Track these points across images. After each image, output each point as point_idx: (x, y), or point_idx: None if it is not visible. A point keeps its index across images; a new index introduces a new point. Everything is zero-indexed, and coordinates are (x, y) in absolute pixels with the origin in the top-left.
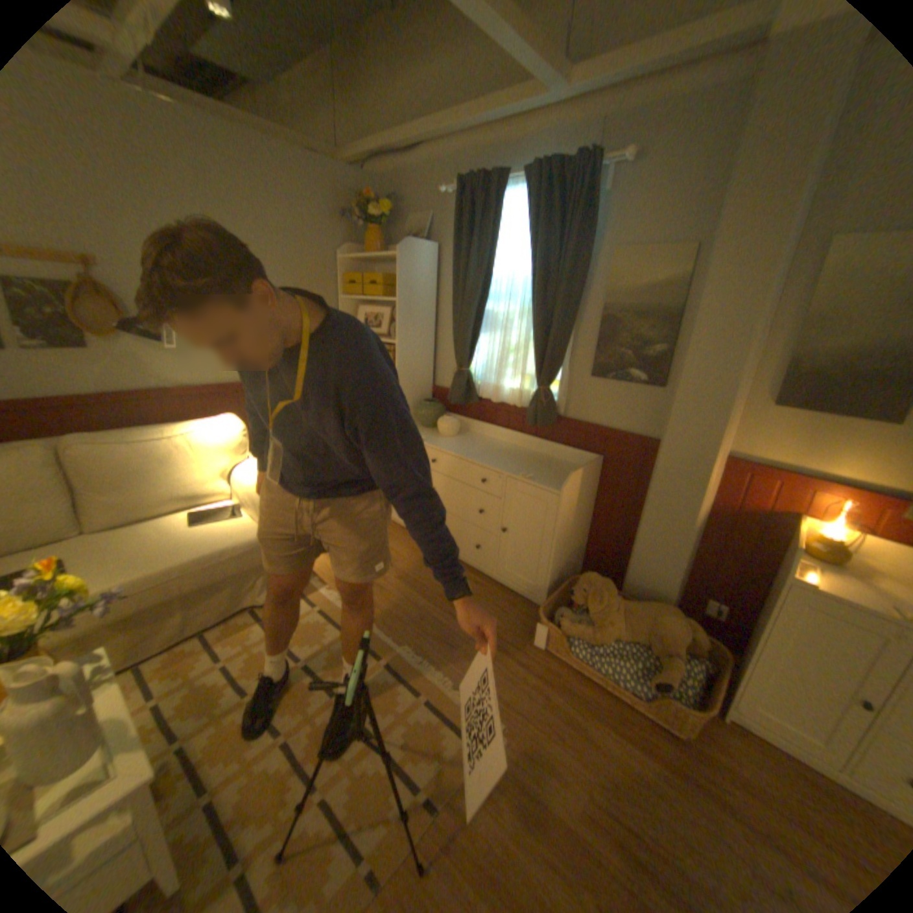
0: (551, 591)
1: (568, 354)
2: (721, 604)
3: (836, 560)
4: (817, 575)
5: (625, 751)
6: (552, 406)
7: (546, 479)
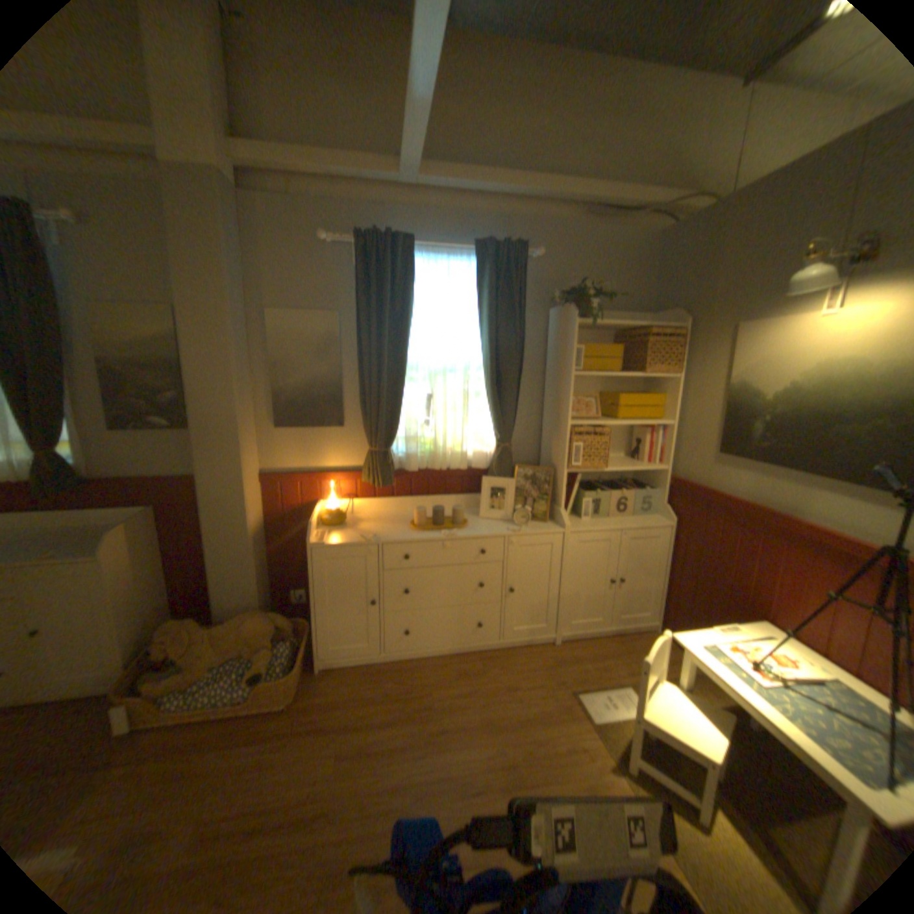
0: (129, 667)
1: (68, 411)
2: (294, 589)
3: (336, 522)
4: (325, 535)
5: (232, 757)
6: (67, 470)
7: (76, 551)
